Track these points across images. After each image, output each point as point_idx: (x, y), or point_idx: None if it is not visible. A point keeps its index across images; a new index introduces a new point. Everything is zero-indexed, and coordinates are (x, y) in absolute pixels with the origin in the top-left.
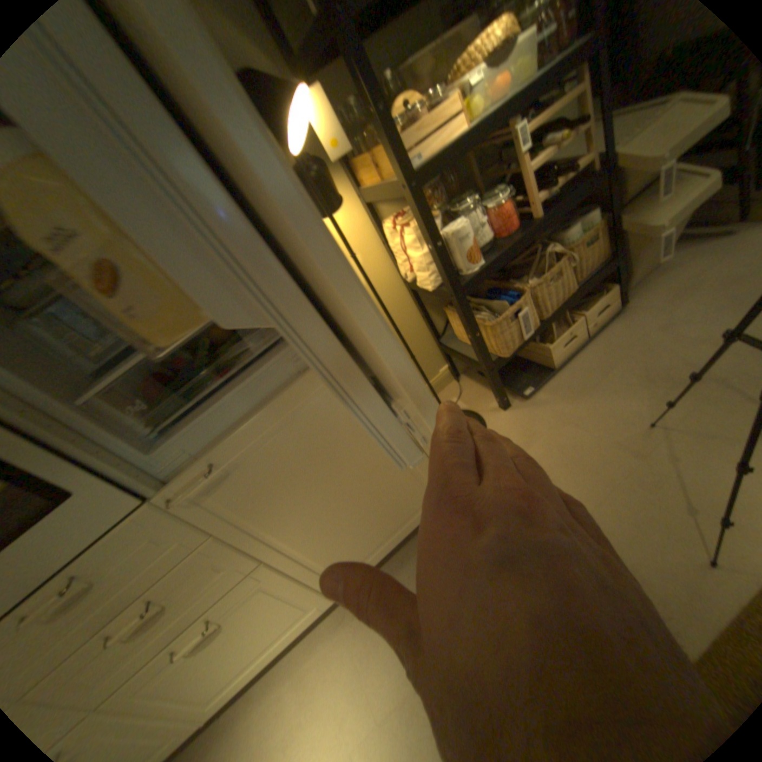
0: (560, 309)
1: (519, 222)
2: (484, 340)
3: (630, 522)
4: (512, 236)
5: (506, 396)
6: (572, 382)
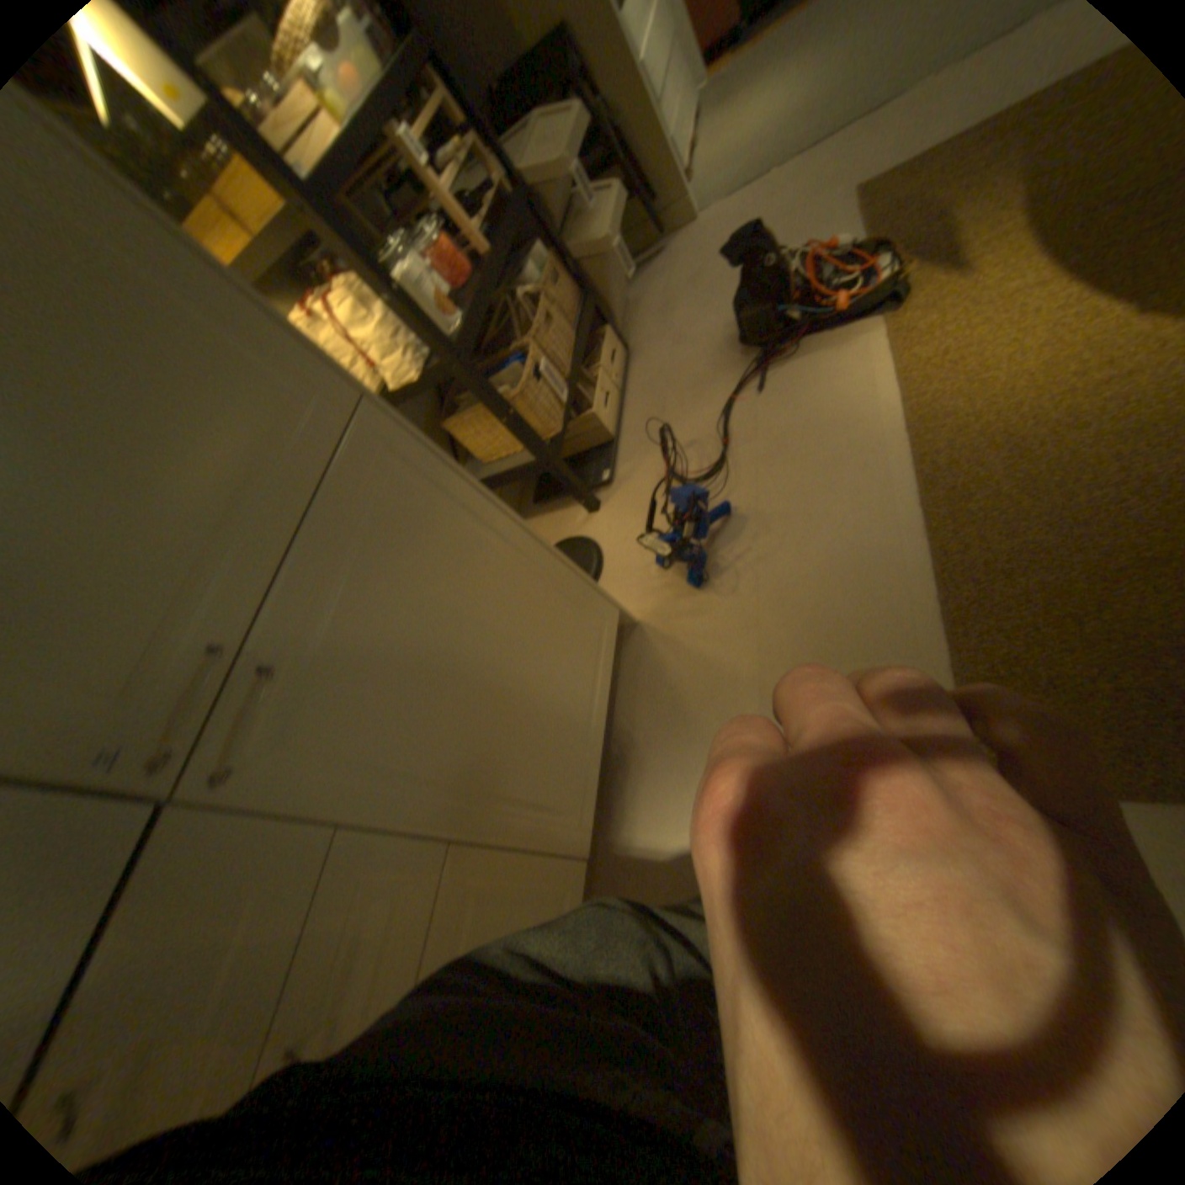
0: (571, 357)
1: (465, 256)
2: (519, 414)
3: (789, 485)
4: (467, 275)
5: (585, 486)
6: (636, 434)
